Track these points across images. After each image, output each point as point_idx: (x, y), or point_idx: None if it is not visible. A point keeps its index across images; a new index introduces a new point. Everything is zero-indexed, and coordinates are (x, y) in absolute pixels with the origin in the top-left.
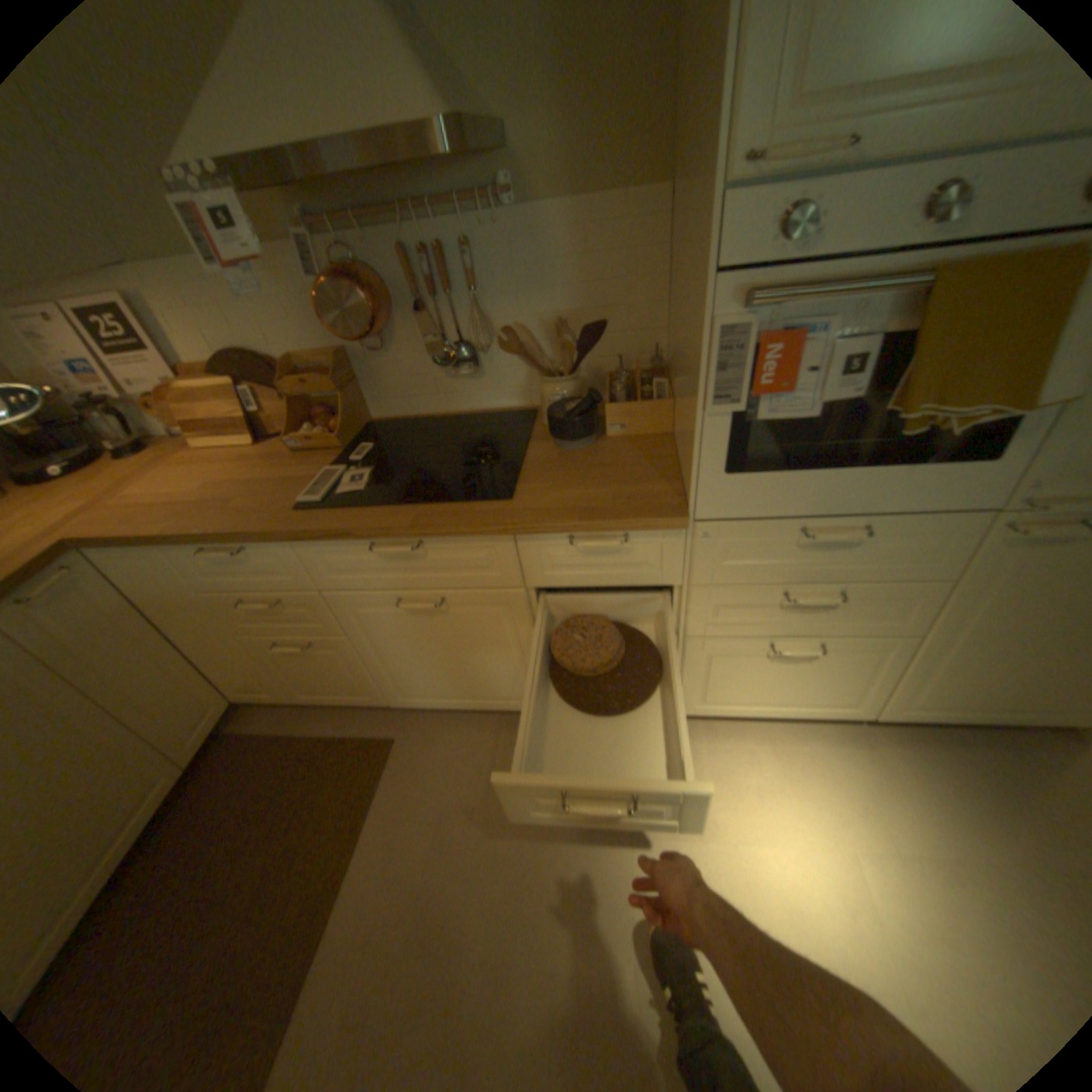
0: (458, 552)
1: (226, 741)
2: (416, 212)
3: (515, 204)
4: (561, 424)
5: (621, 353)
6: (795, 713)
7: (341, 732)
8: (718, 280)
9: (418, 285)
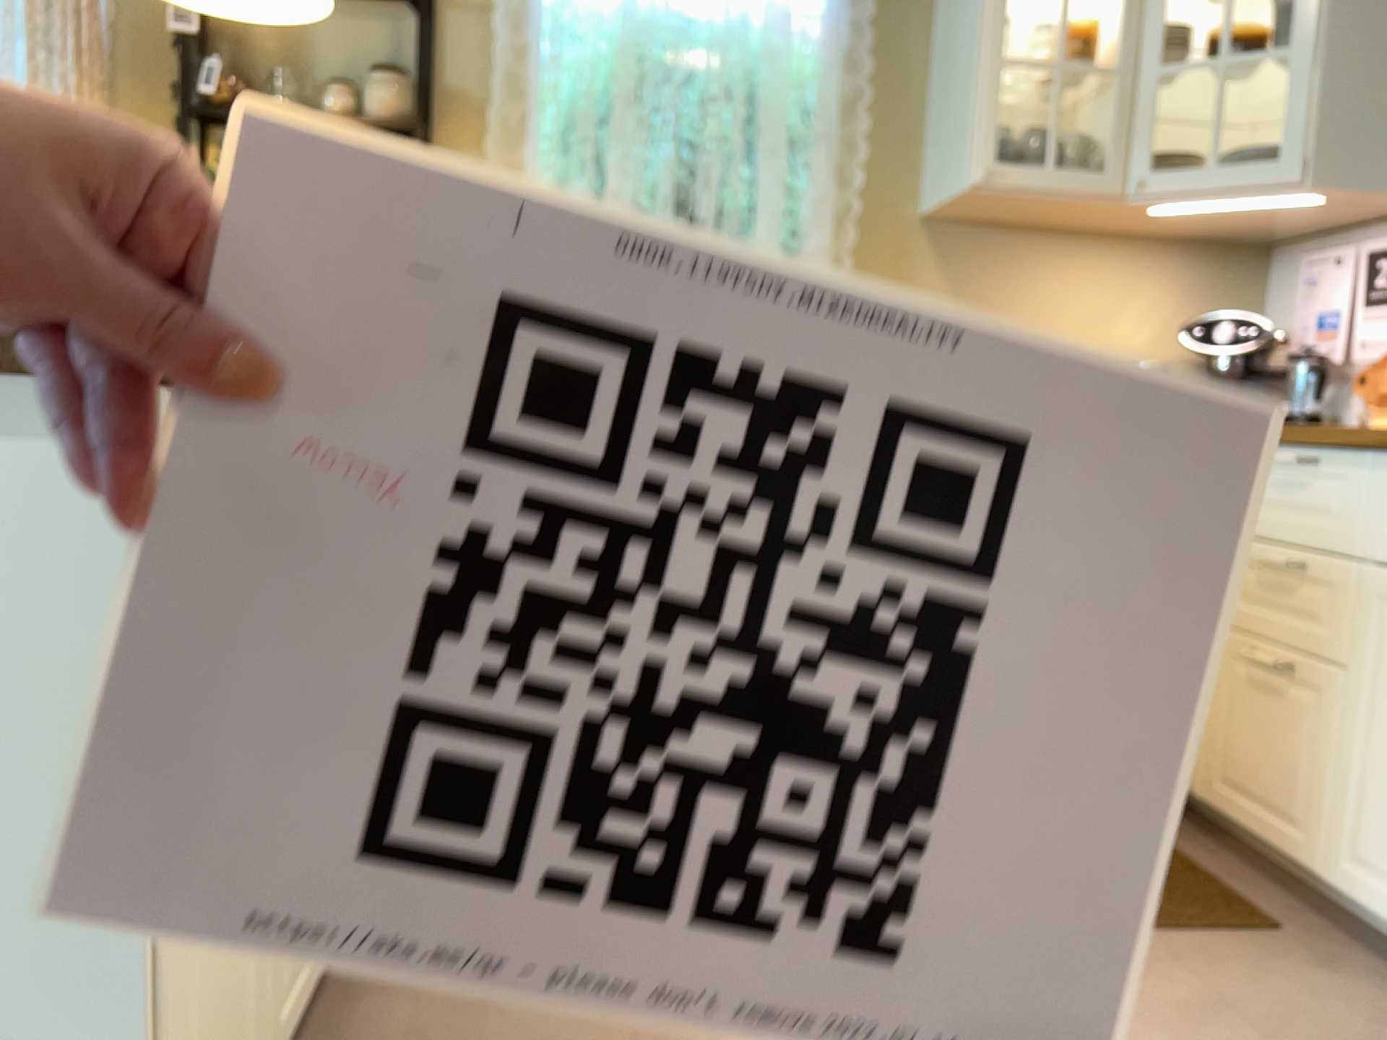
0: None
1: None
2: None
3: None
4: None
5: None
6: None
7: (1226, 882)
8: None
9: None
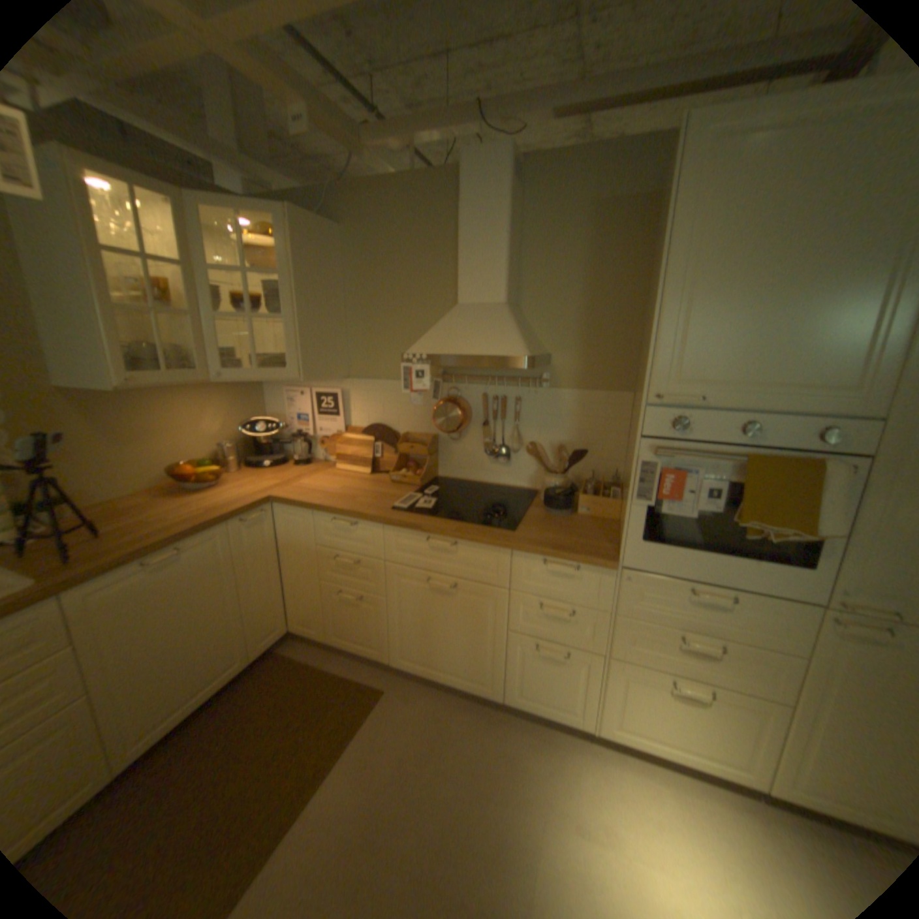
0: (475, 556)
1: (274, 660)
2: (498, 383)
3: (549, 388)
4: (551, 499)
5: (595, 471)
6: (697, 764)
7: (349, 678)
8: (642, 441)
9: (488, 414)
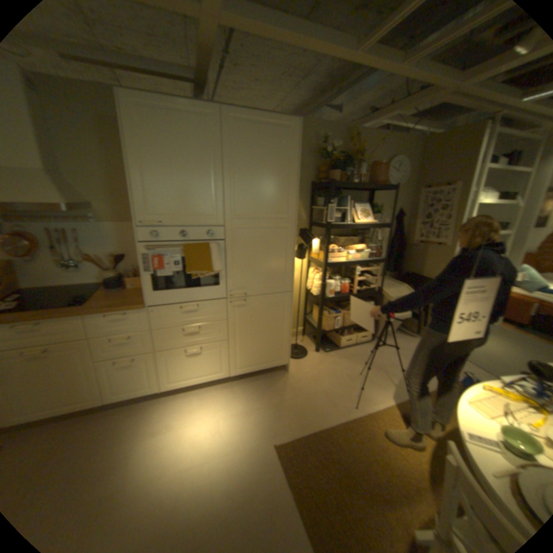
0: (53, 328)
1: None
2: (52, 220)
3: (92, 222)
4: (104, 284)
5: (134, 265)
6: (201, 380)
7: None
8: (136, 244)
9: (50, 241)
